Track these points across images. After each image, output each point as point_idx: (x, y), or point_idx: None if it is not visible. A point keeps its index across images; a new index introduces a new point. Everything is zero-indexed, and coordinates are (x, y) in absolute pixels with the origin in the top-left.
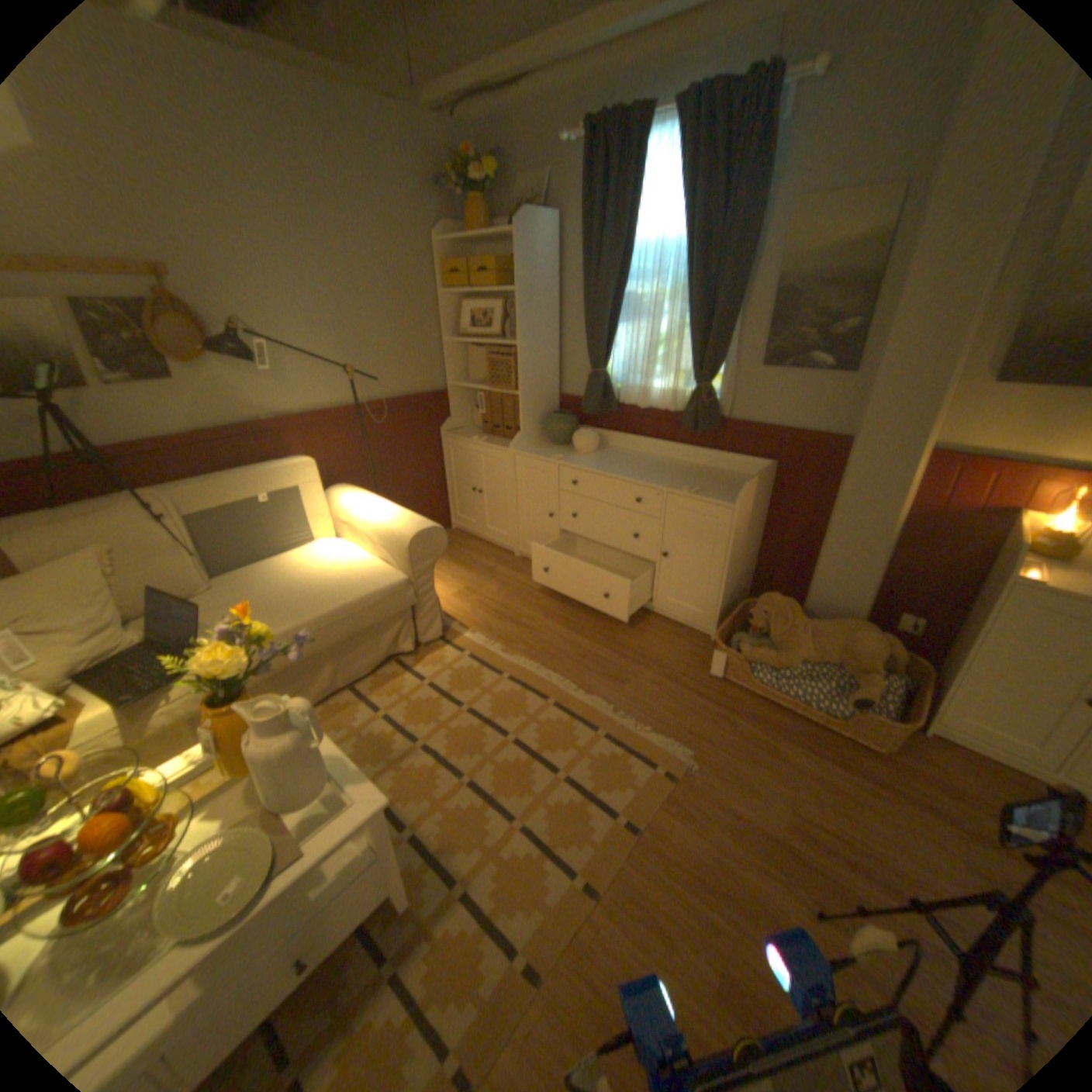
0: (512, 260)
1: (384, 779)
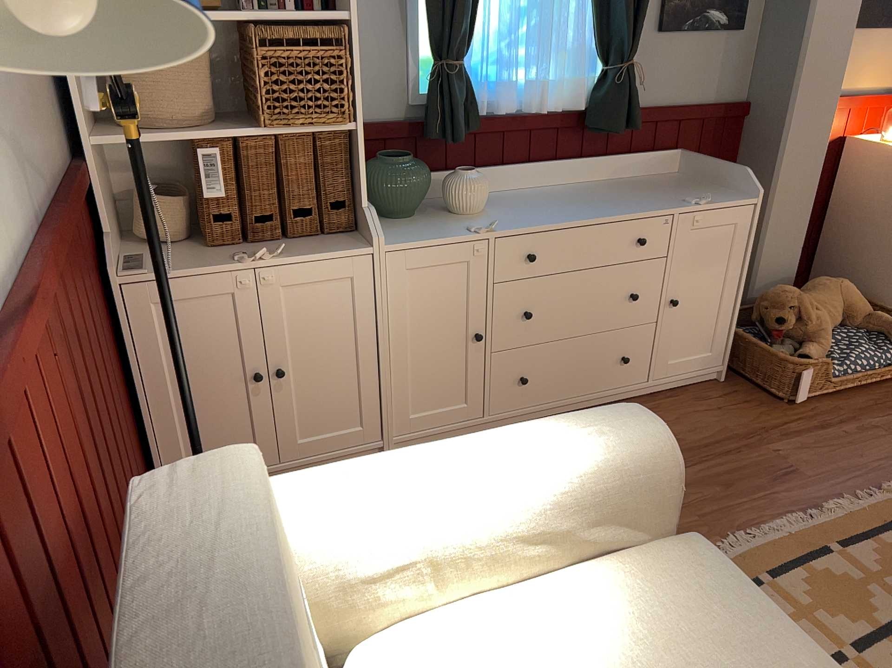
0: None
1: None
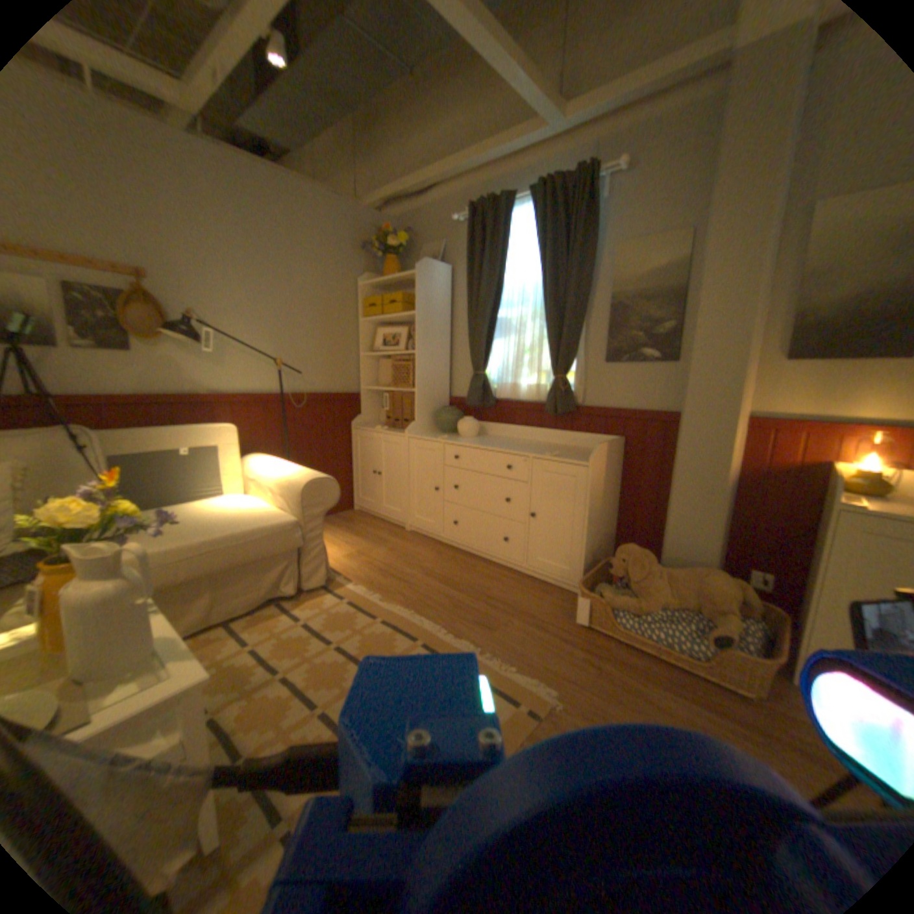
0: (414, 295)
1: (232, 709)
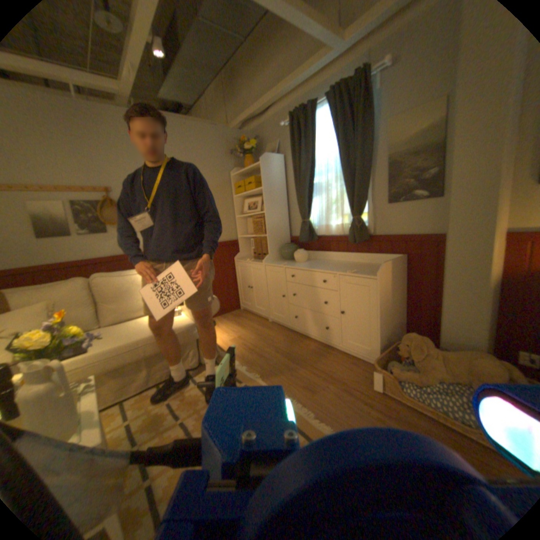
0: (263, 177)
1: (151, 442)
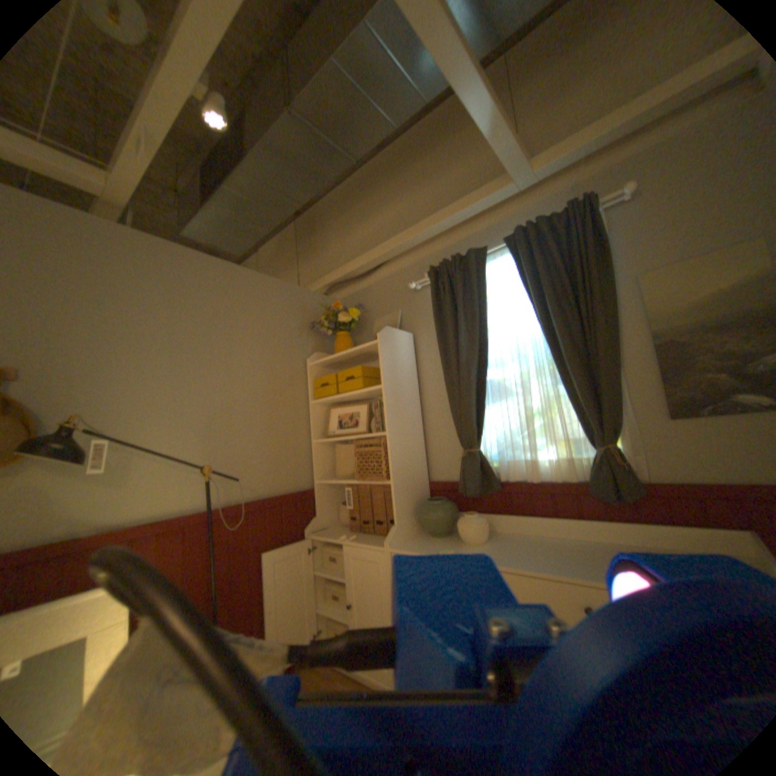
0: (376, 368)
1: None
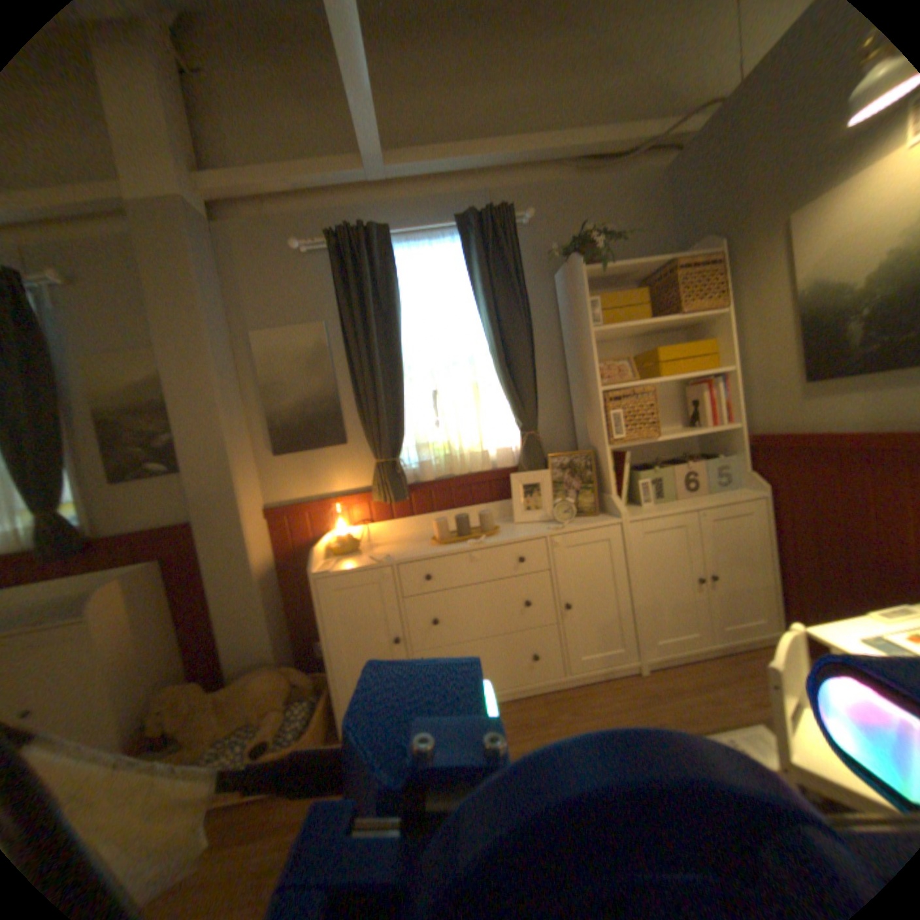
0: None
1: None
